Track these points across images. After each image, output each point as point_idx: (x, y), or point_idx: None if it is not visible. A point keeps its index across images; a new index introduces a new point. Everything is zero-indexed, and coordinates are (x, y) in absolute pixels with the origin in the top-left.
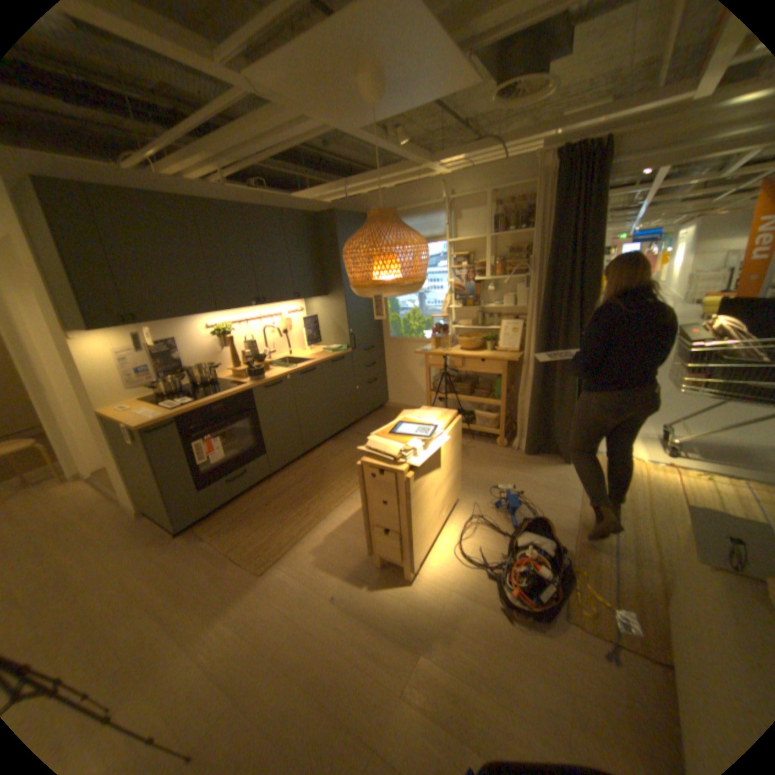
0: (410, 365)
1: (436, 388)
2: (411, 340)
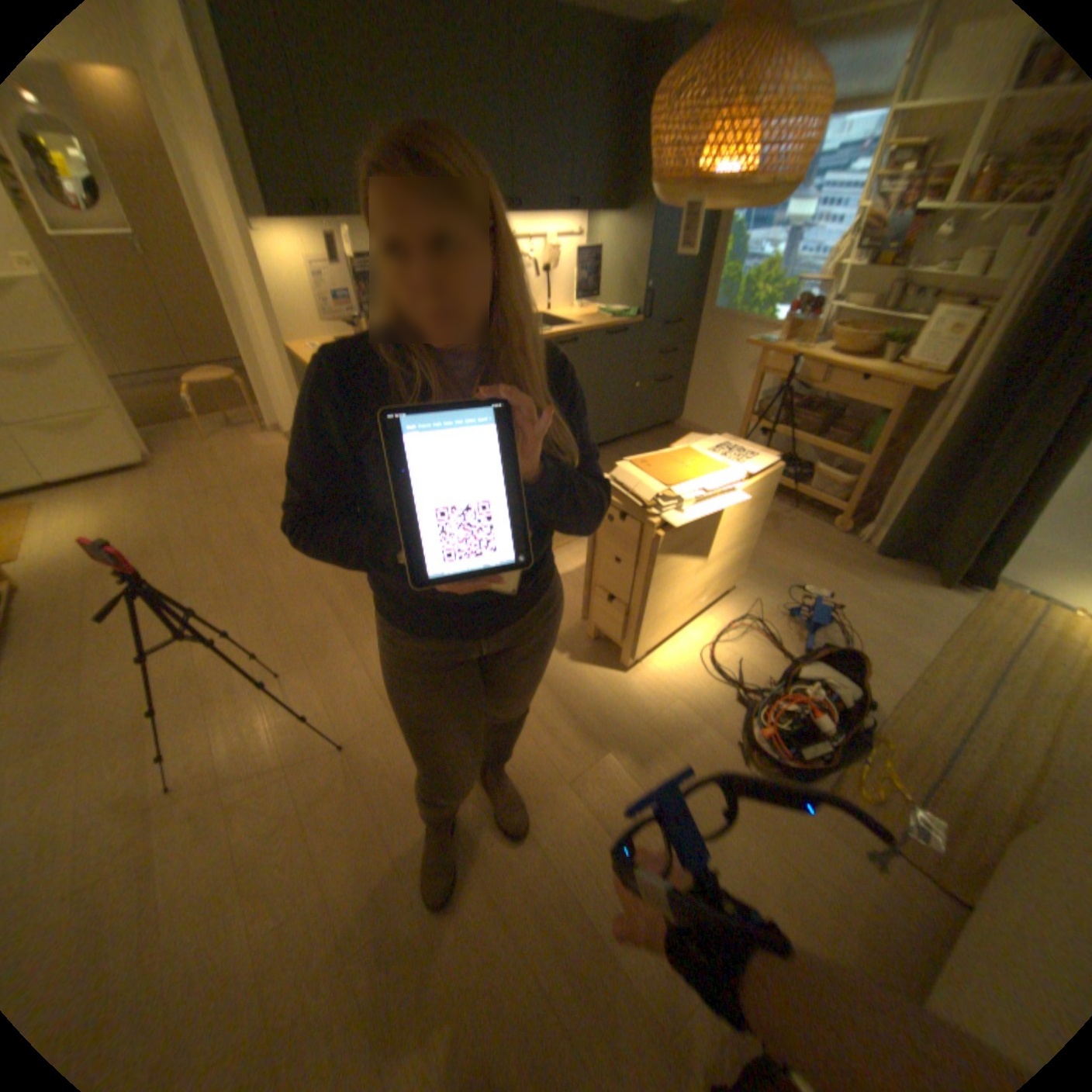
0: (733, 363)
1: (764, 411)
2: (749, 318)
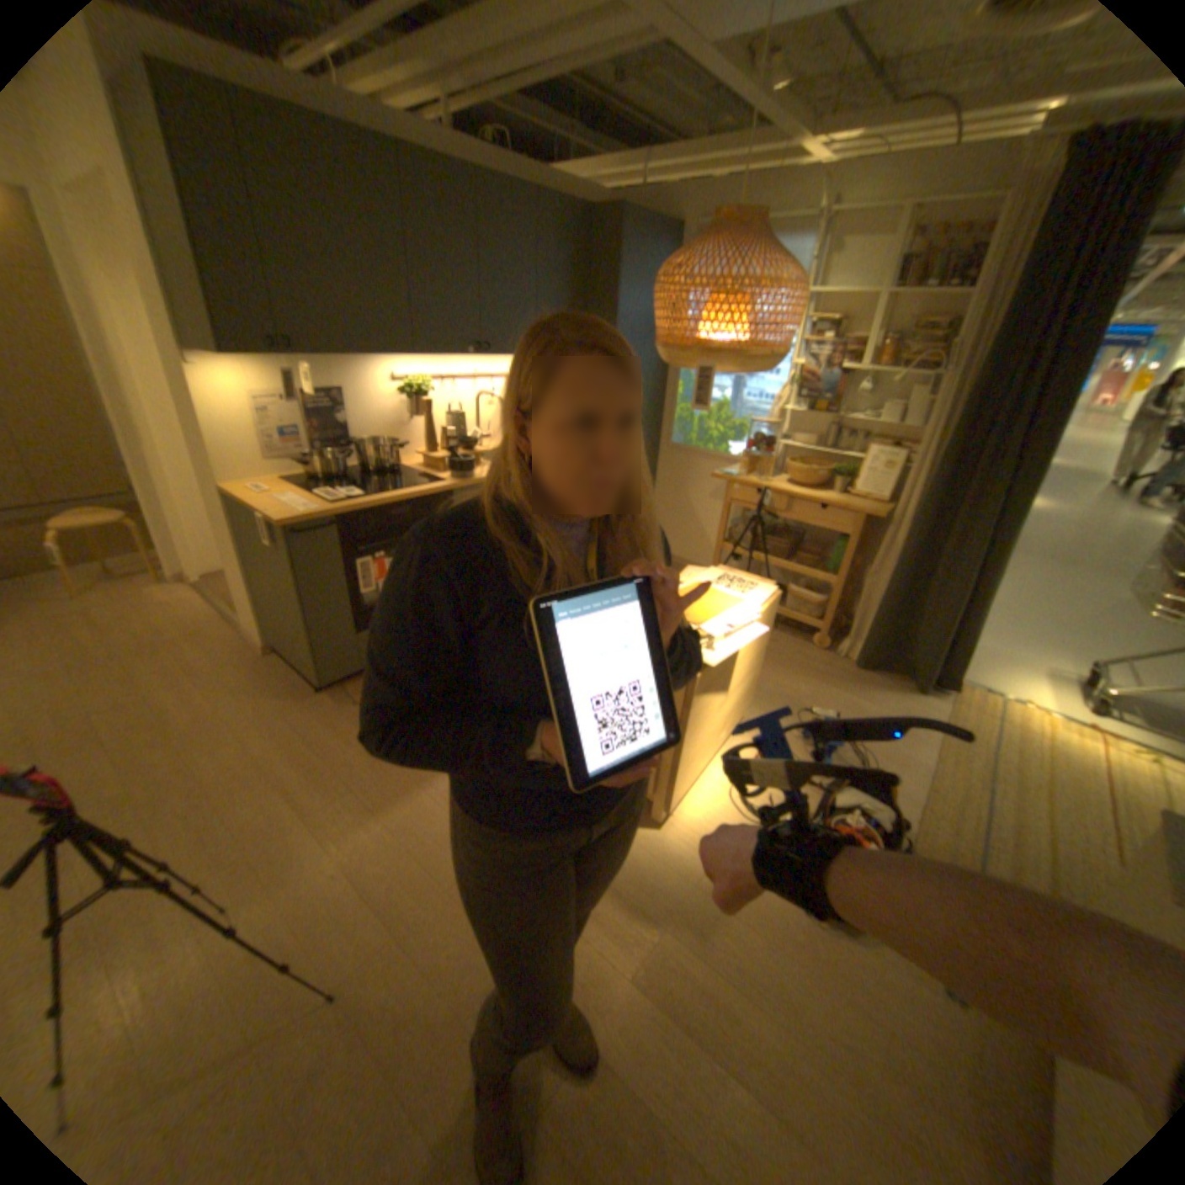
0: (694, 493)
1: (733, 538)
2: (705, 453)
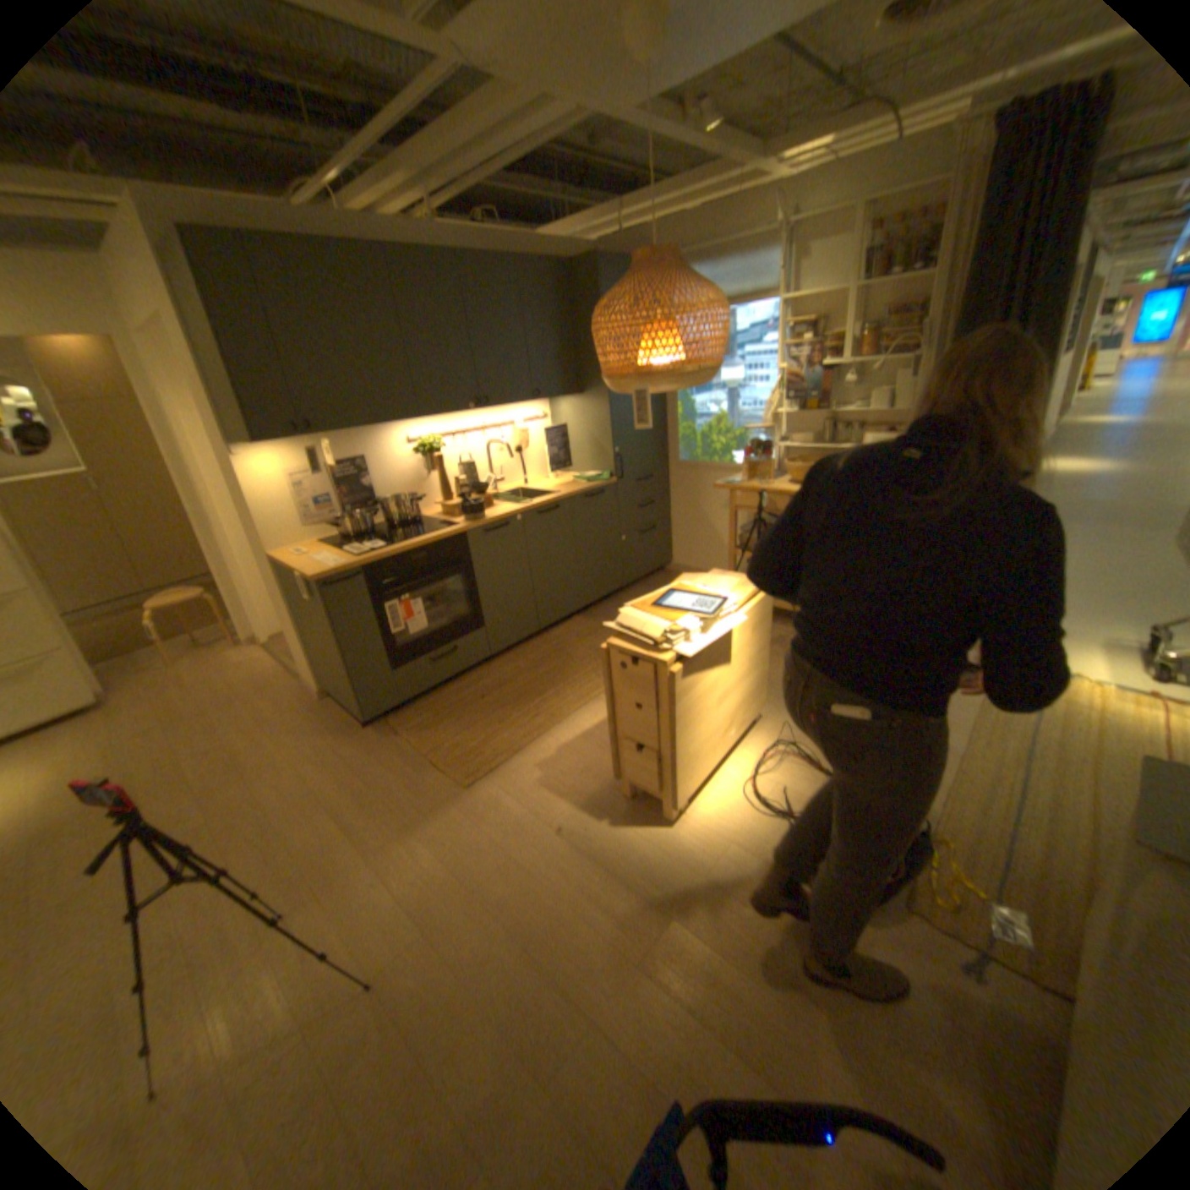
0: (707, 506)
1: (745, 544)
2: (712, 466)
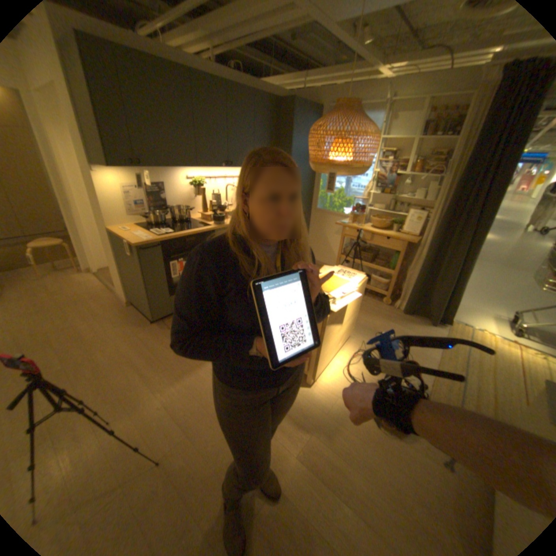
0: (327, 232)
1: (346, 253)
2: (333, 213)
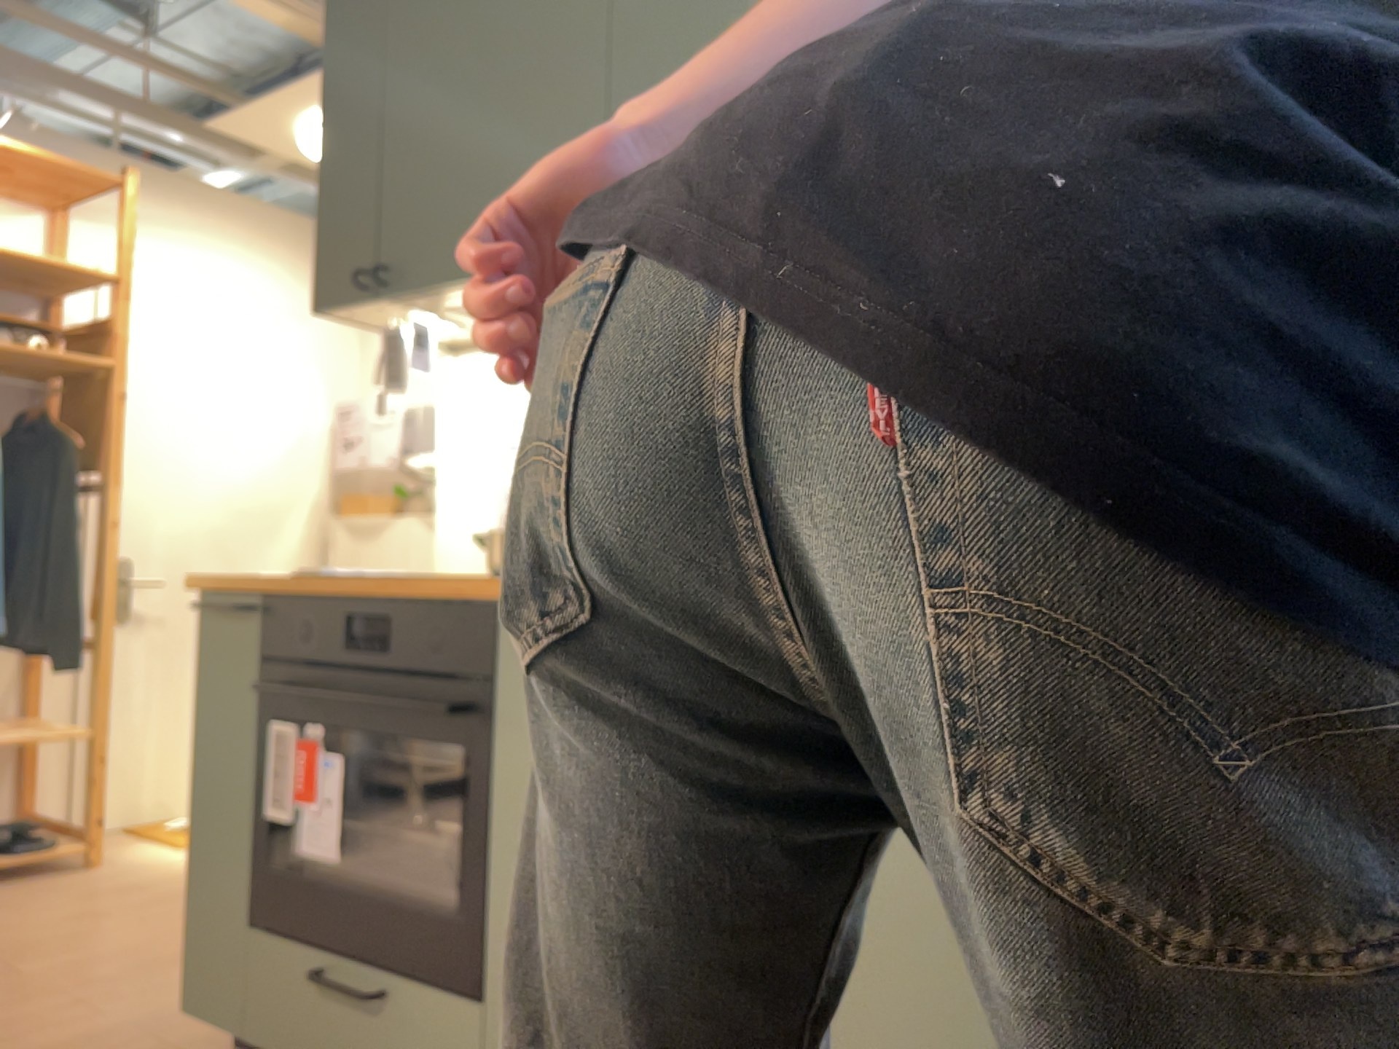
0: None
1: None
2: None
